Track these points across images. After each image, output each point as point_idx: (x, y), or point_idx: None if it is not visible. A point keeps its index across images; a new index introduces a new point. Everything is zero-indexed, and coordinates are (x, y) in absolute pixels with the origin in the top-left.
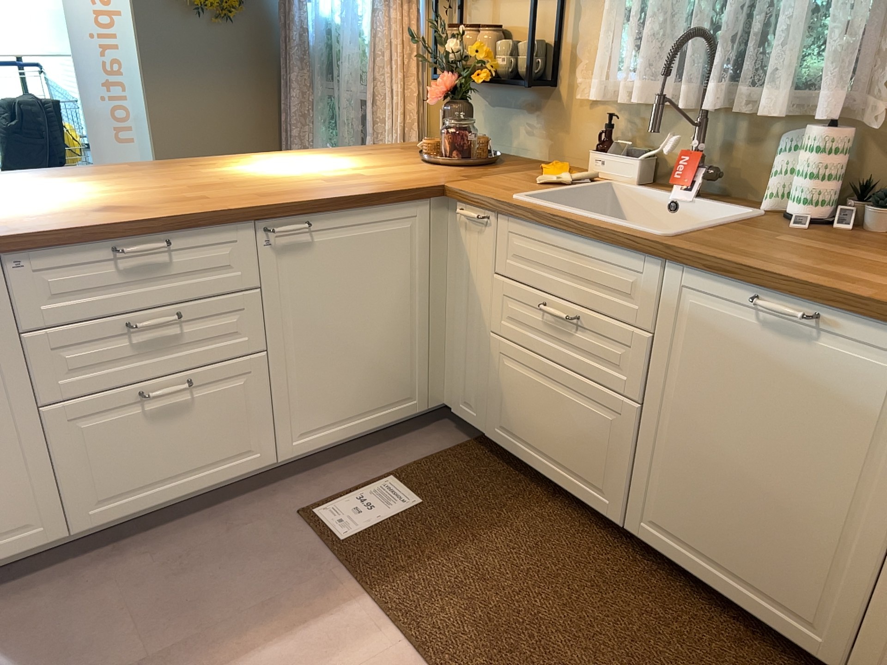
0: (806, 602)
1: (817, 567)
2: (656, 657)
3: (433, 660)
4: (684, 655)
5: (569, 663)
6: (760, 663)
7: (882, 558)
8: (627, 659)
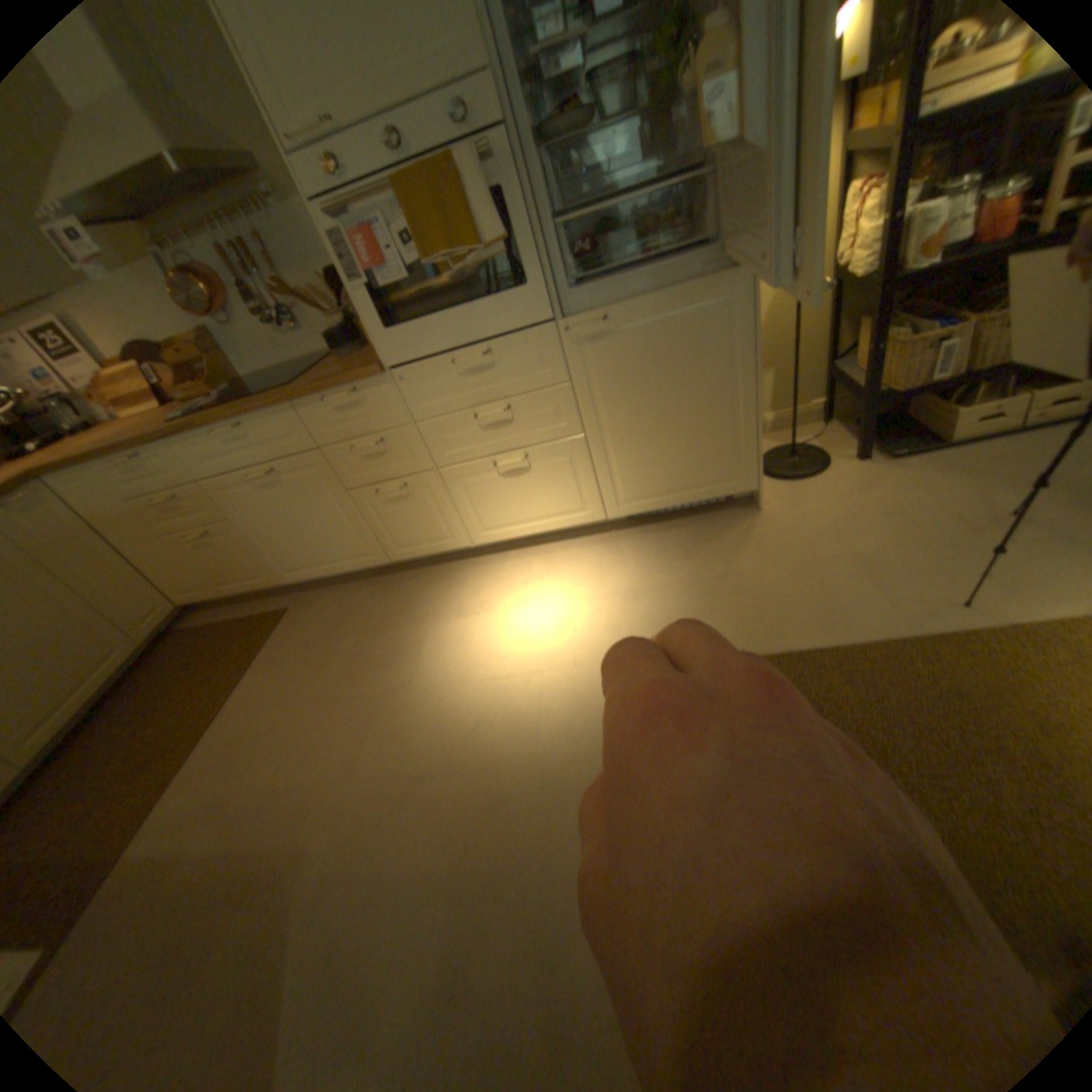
0: (100, 646)
1: (81, 631)
2: (141, 710)
3: (172, 773)
4: (137, 704)
5: (156, 730)
6: (134, 684)
7: (81, 598)
8: (146, 716)
